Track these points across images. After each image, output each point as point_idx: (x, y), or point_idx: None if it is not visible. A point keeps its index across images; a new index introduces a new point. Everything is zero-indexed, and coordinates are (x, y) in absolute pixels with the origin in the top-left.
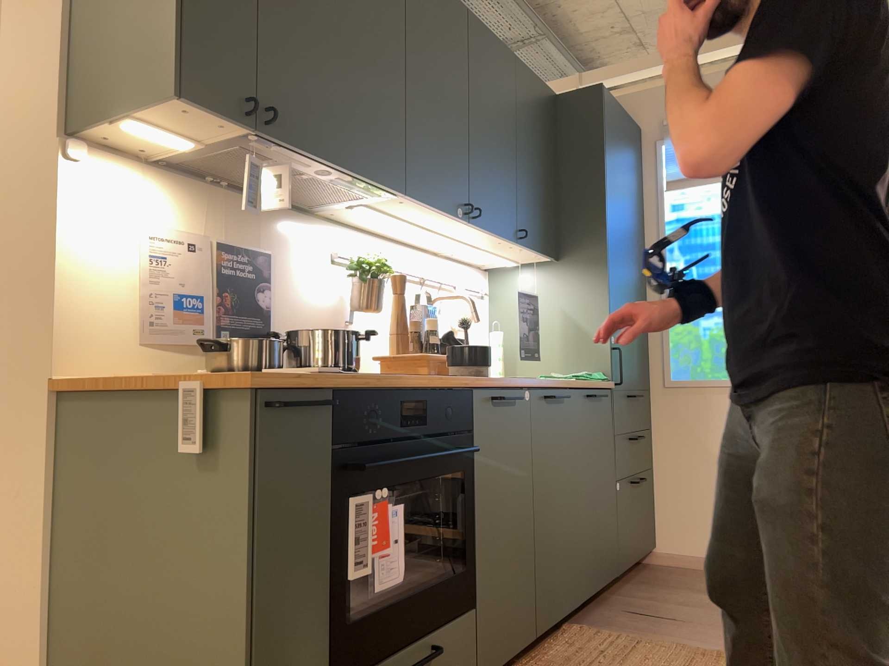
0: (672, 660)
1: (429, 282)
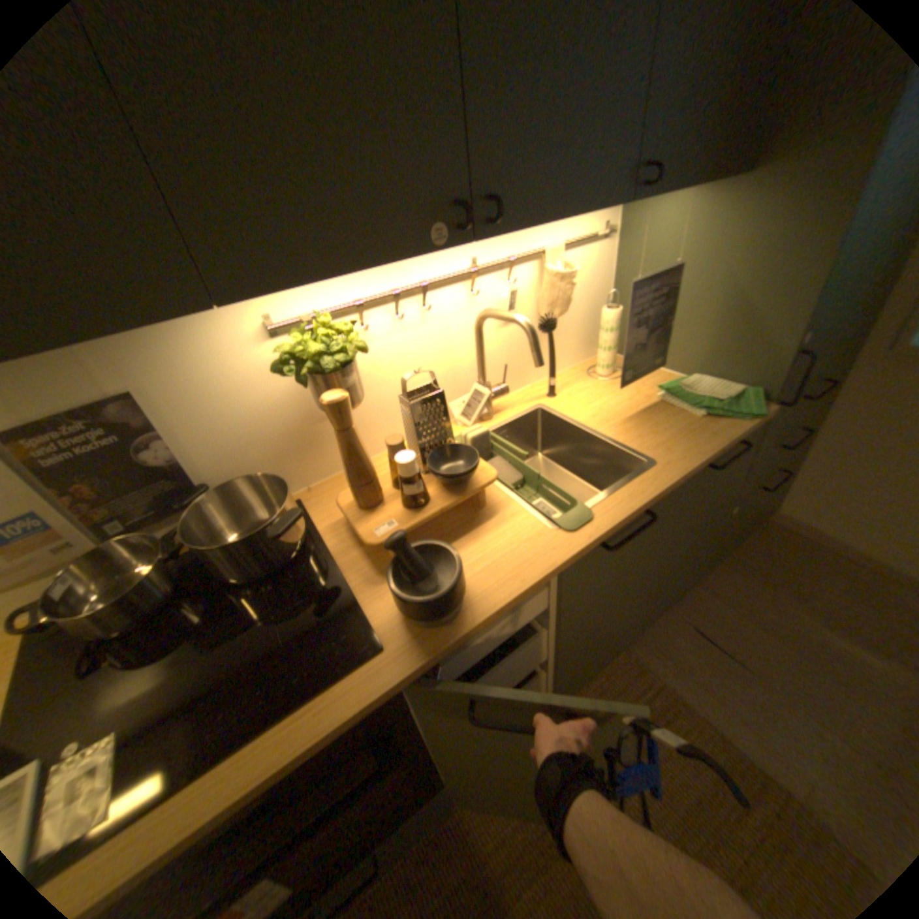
0: (699, 775)
1: (489, 267)
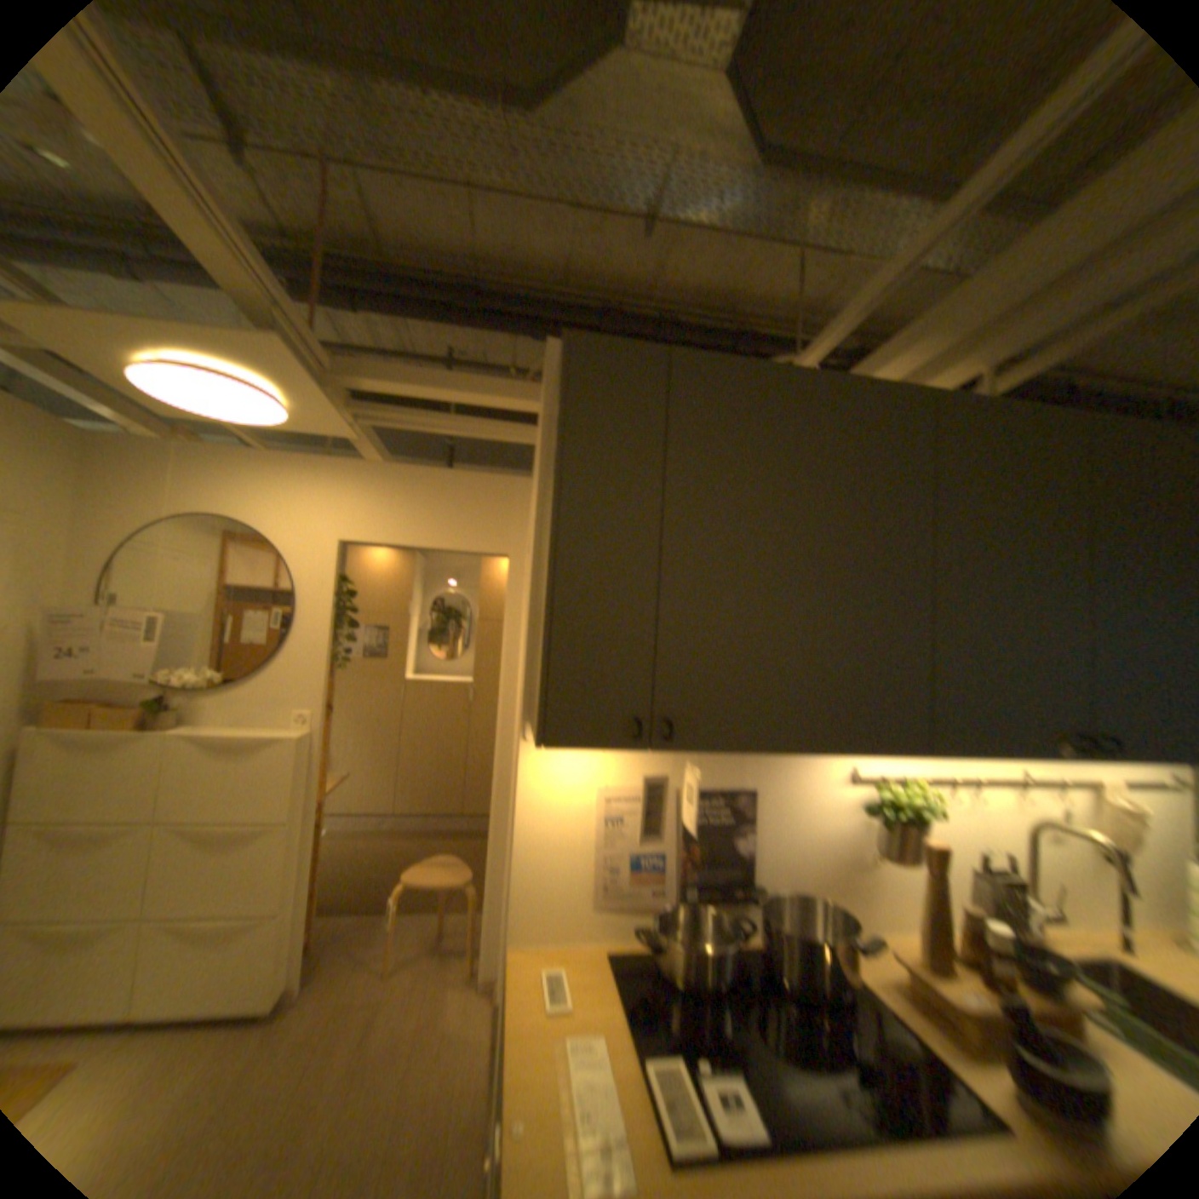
0: None
1: (1041, 783)
